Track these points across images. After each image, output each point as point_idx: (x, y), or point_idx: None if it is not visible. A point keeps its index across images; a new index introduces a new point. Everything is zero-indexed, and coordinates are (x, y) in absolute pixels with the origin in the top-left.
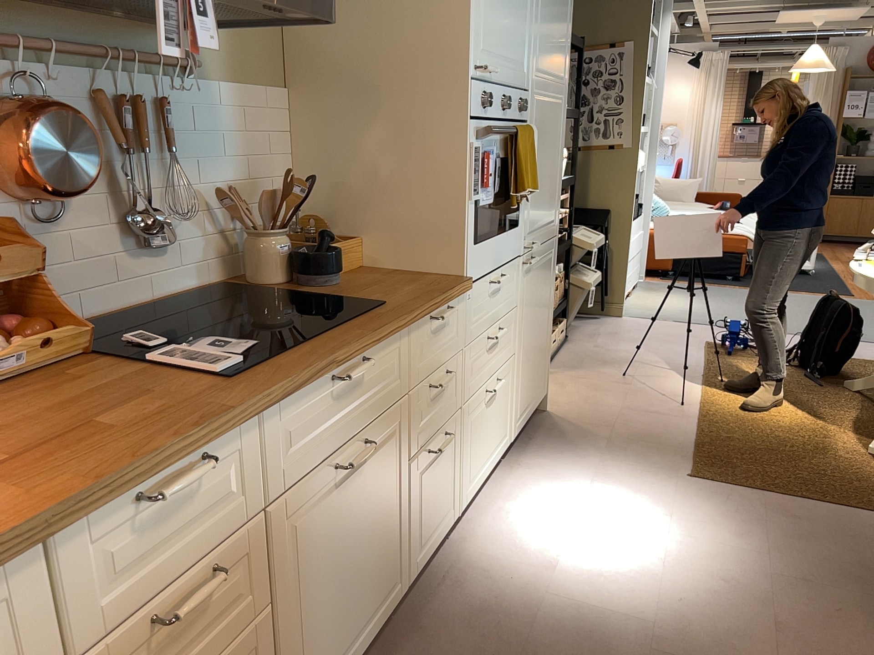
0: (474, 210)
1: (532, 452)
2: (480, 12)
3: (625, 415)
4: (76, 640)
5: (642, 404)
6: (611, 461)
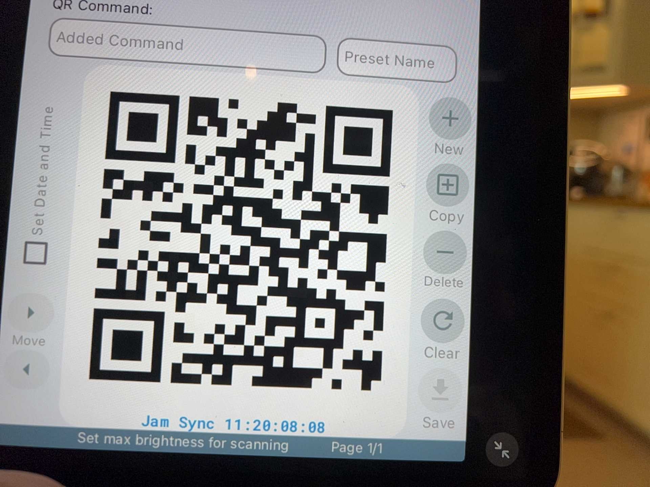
0: None
1: None
2: None
3: None
4: (589, 244)
5: None
6: None
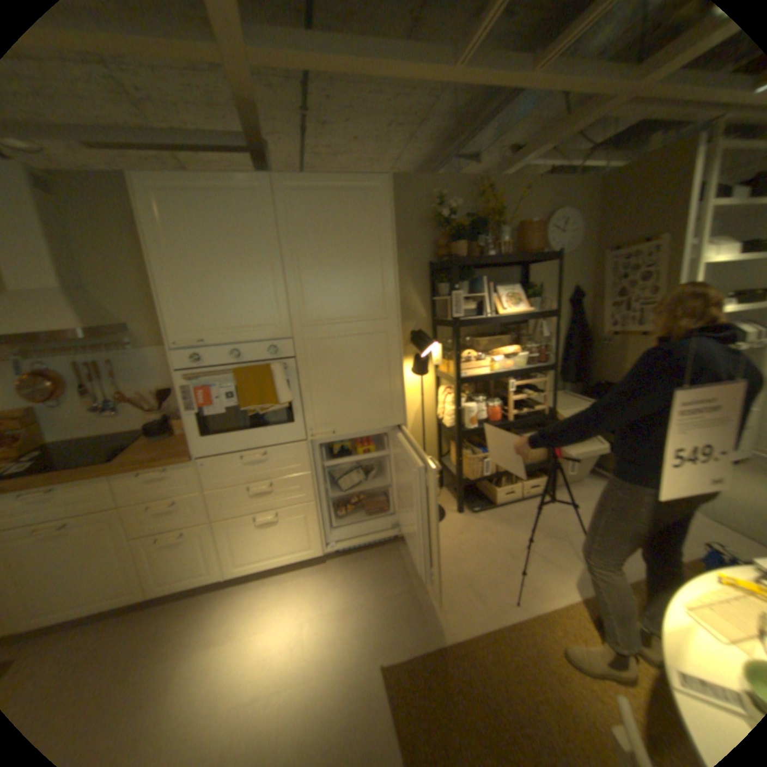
0: (197, 418)
1: (347, 569)
2: (173, 312)
3: (454, 583)
4: None
5: (486, 584)
6: (368, 611)
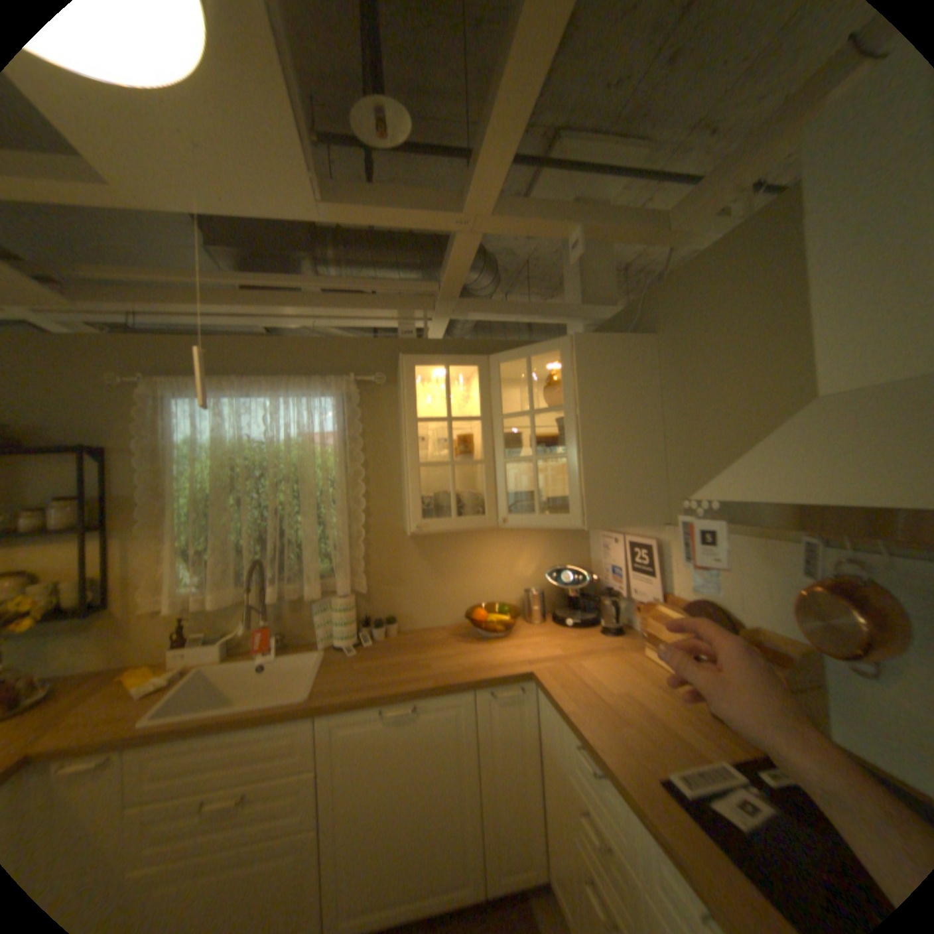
0: None
1: None
2: None
3: None
4: (571, 770)
5: None
6: None
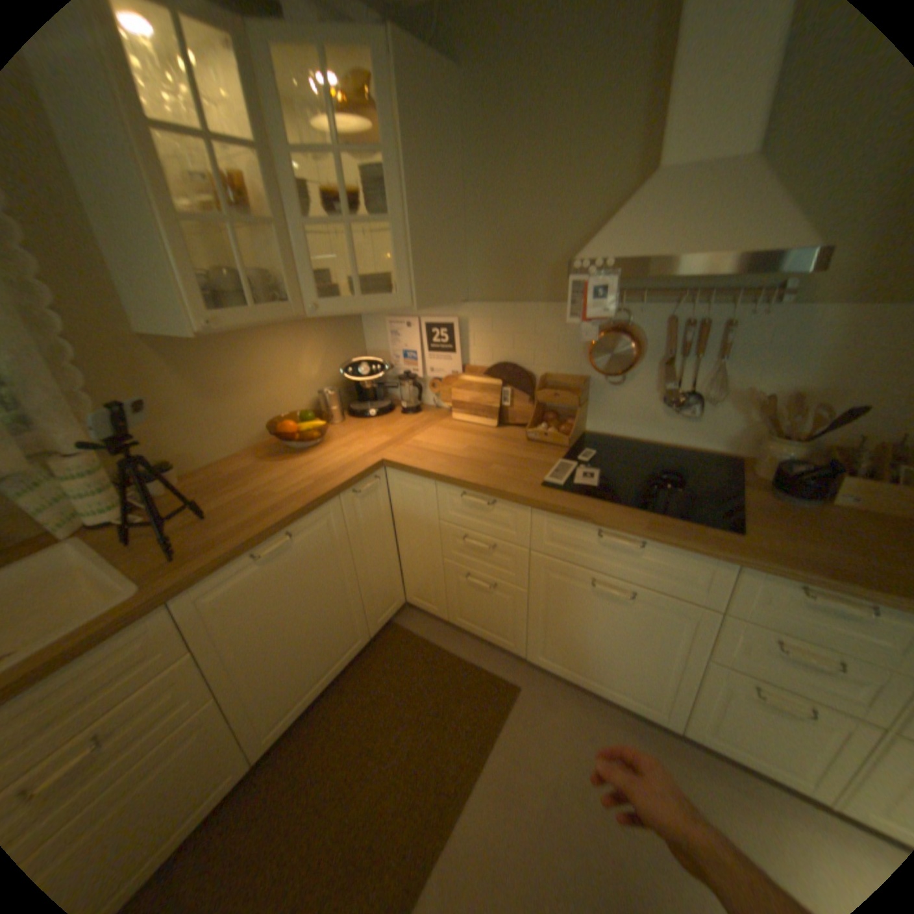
0: None
1: None
2: None
3: None
4: (444, 516)
5: None
6: None
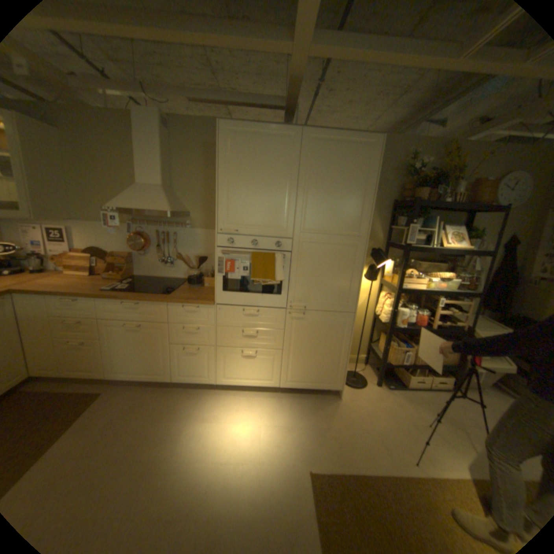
0: (222, 279)
1: (293, 401)
2: (223, 210)
3: (369, 434)
4: (51, 314)
5: (393, 442)
6: (304, 433)
